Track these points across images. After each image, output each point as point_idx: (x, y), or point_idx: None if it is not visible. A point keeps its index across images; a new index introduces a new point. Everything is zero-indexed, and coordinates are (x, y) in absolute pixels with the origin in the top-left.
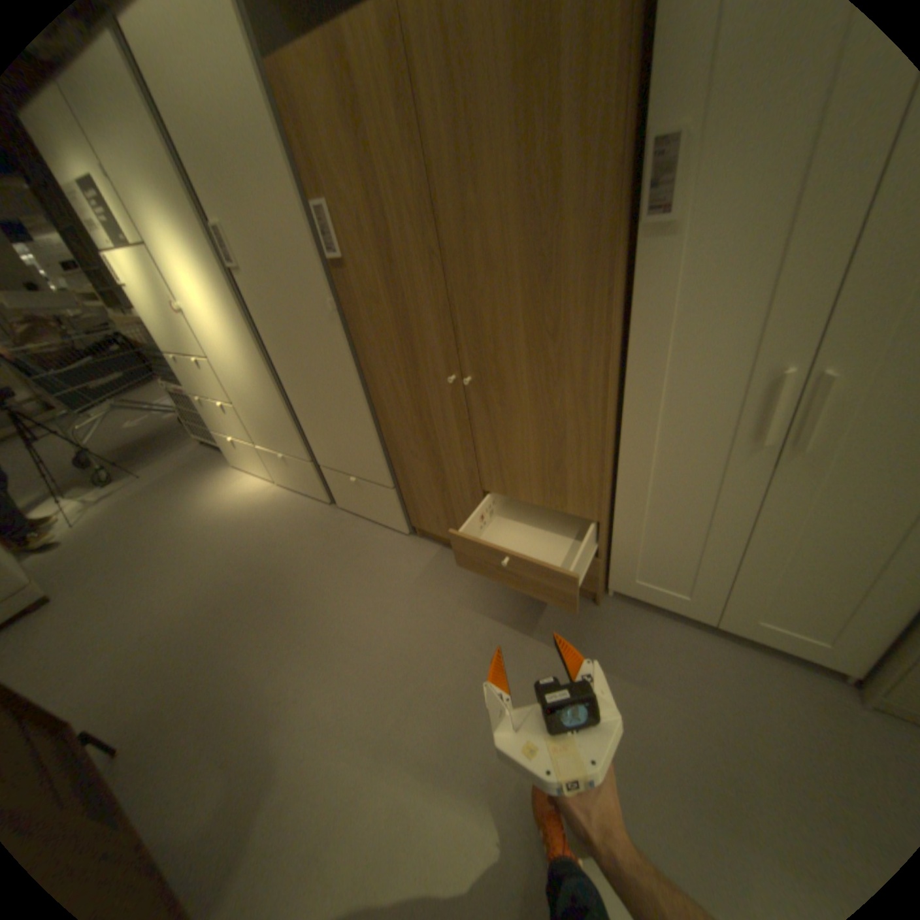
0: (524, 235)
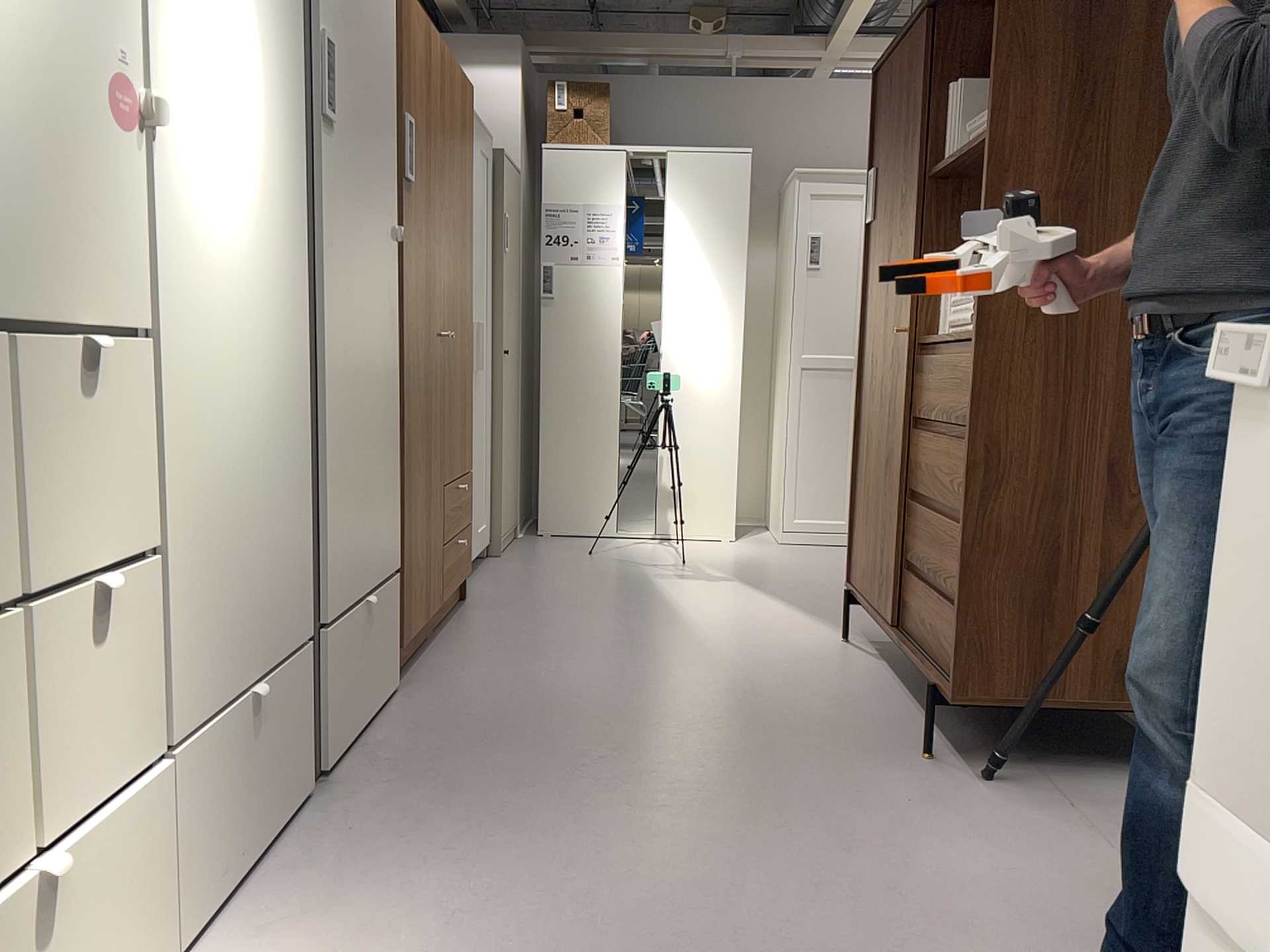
0: (461, 216)
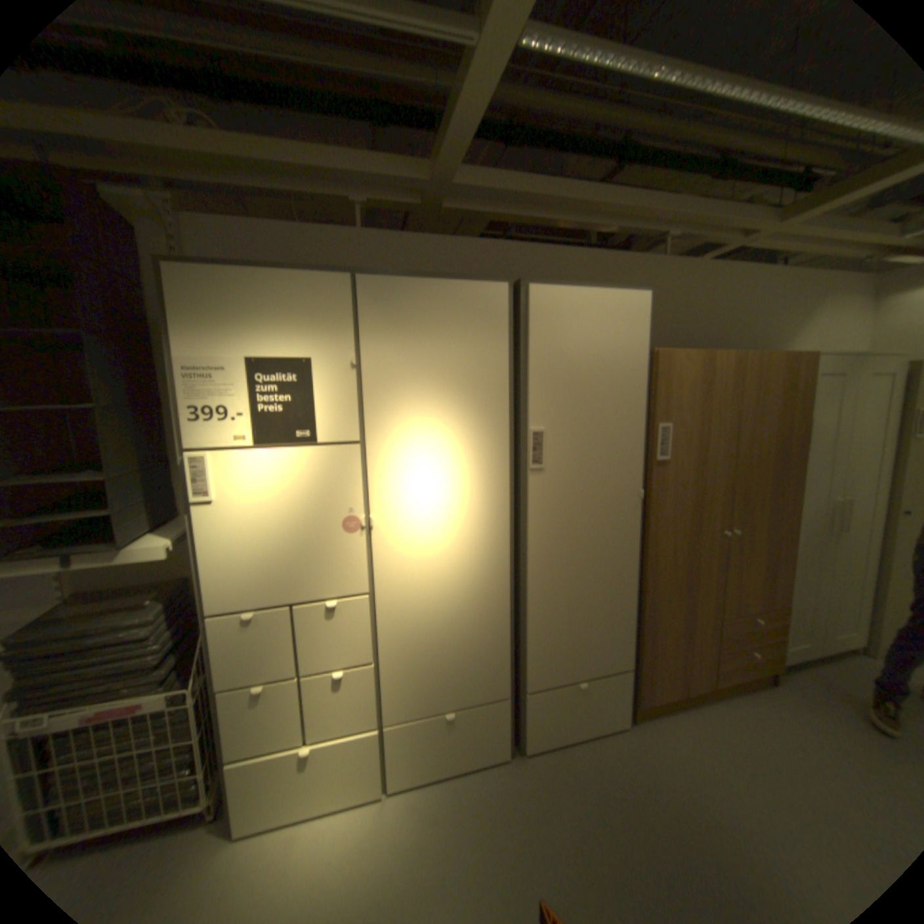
0: (778, 450)
